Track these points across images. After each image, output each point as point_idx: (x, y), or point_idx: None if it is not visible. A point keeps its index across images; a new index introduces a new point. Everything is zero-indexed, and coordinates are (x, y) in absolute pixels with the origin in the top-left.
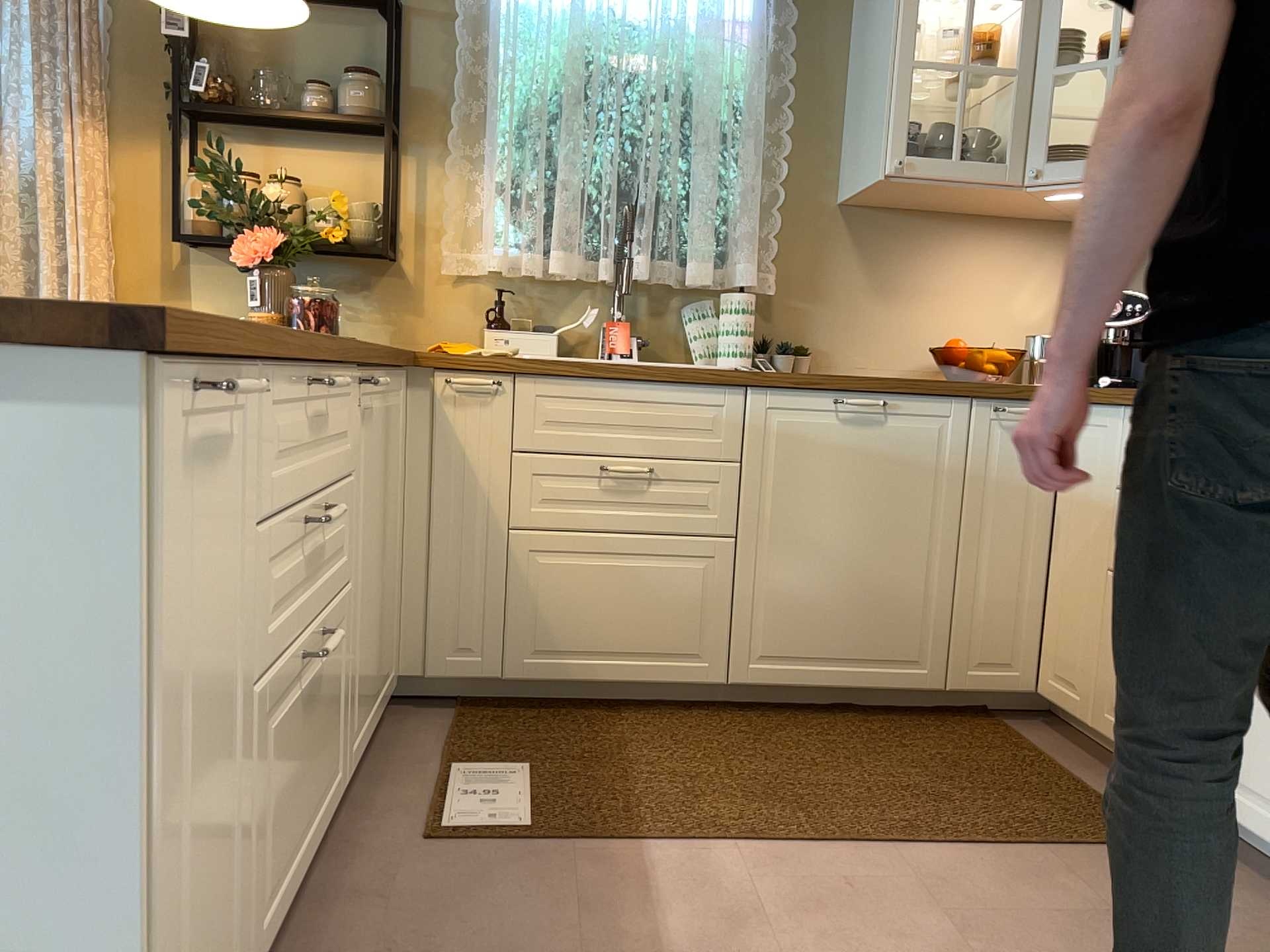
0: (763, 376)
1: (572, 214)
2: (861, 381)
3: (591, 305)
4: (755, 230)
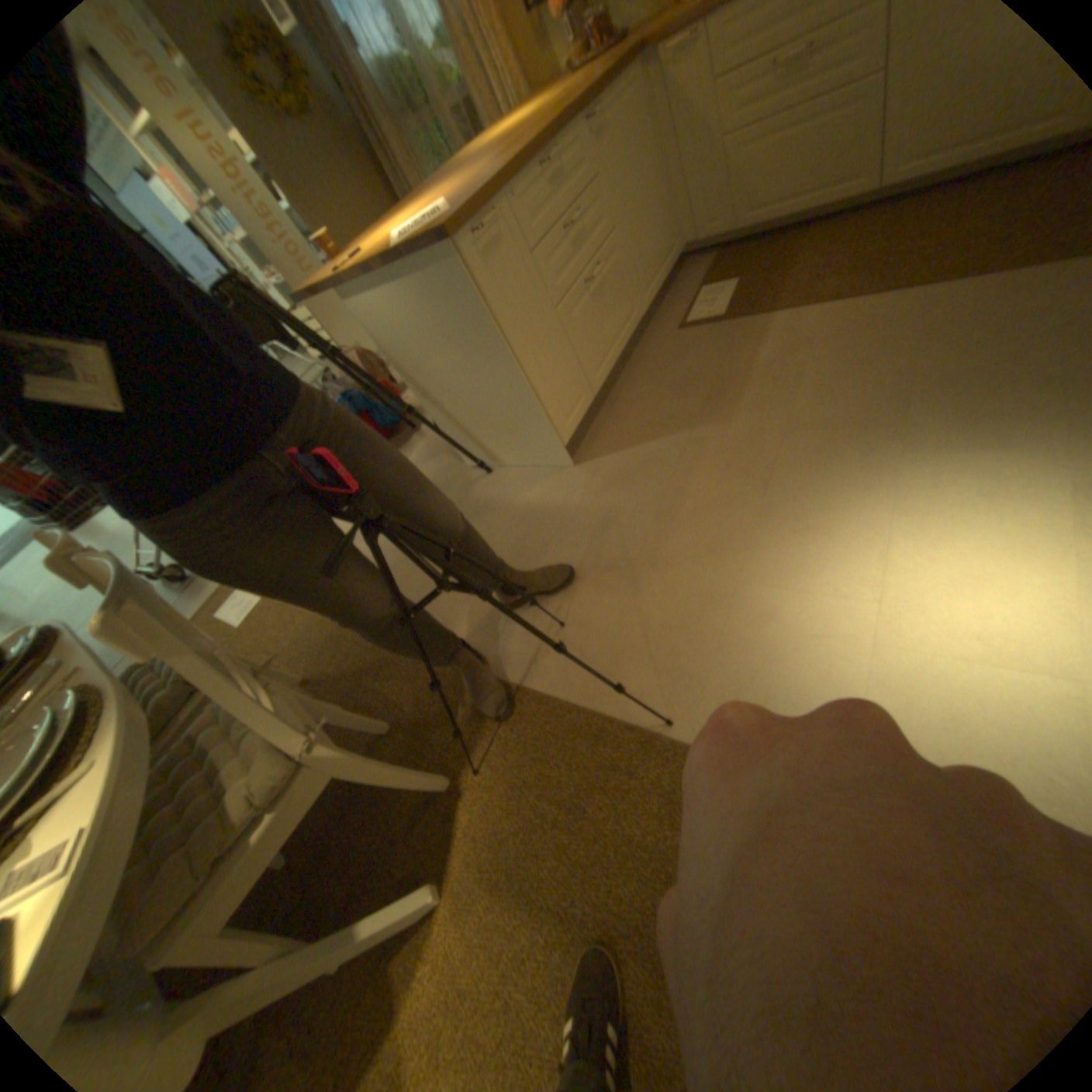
0: None
1: None
2: None
3: None
4: None
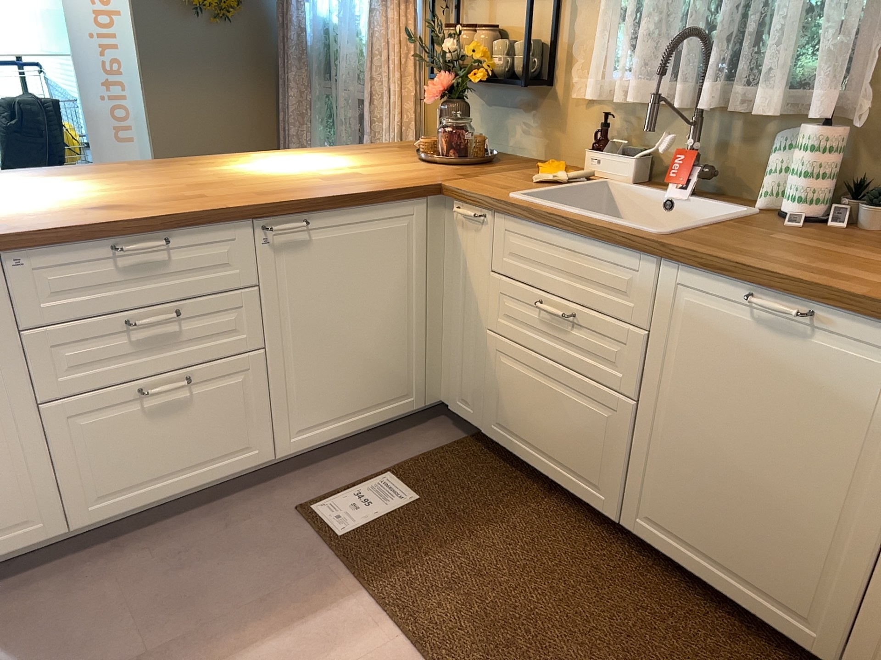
0: (670, 251)
1: (653, 43)
2: (778, 280)
3: (665, 135)
4: (874, 44)
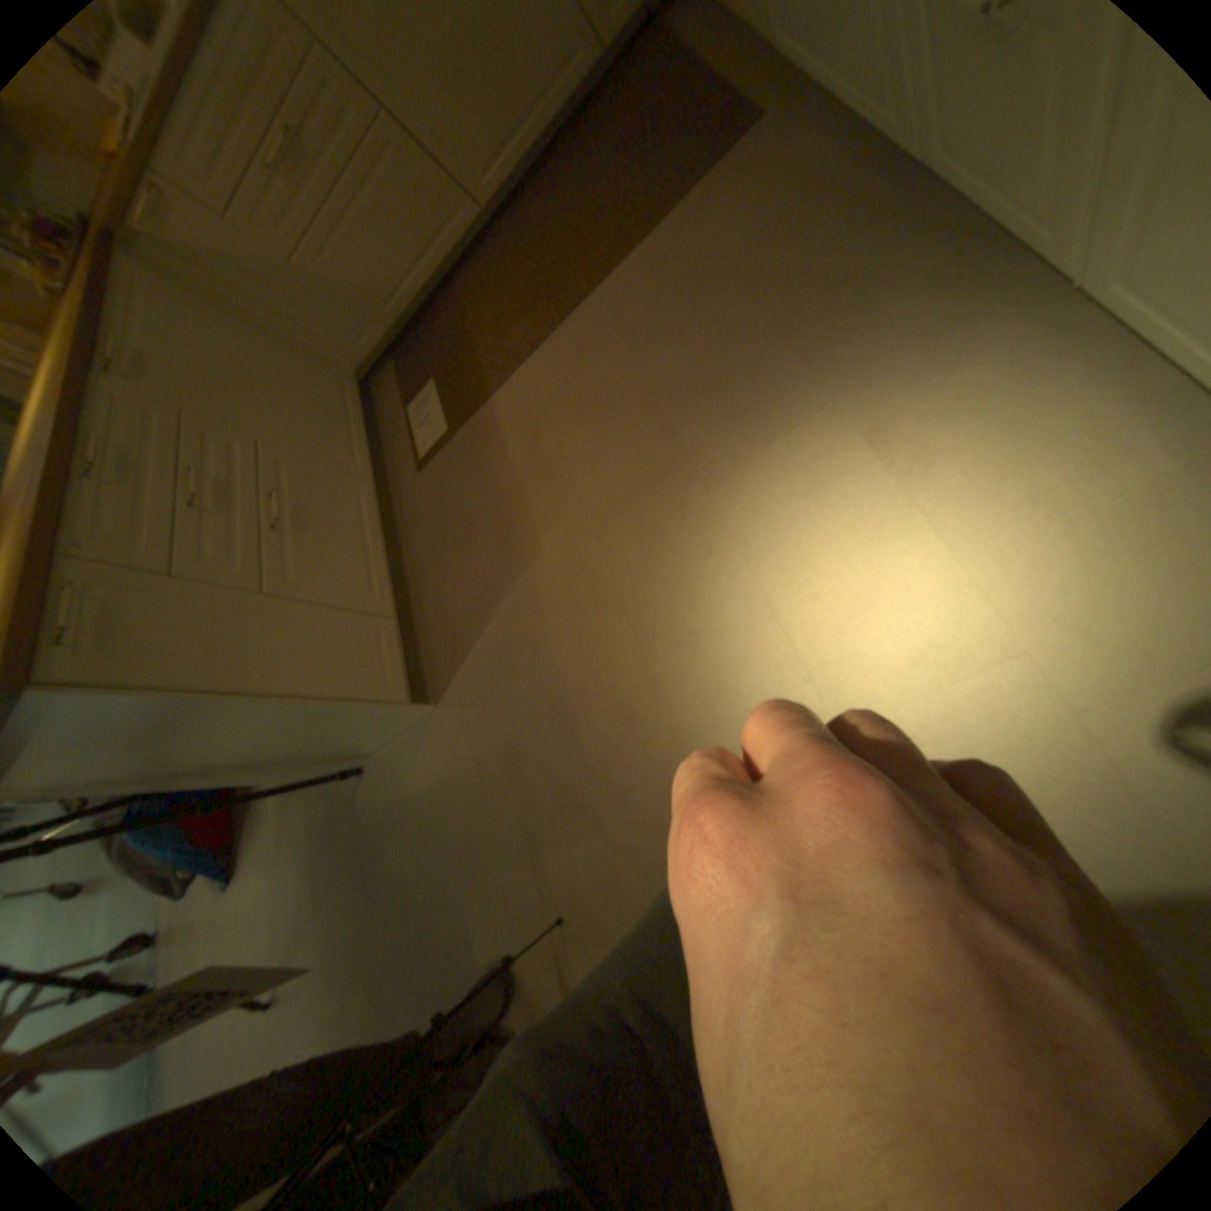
0: None
1: None
2: None
3: None
4: None
